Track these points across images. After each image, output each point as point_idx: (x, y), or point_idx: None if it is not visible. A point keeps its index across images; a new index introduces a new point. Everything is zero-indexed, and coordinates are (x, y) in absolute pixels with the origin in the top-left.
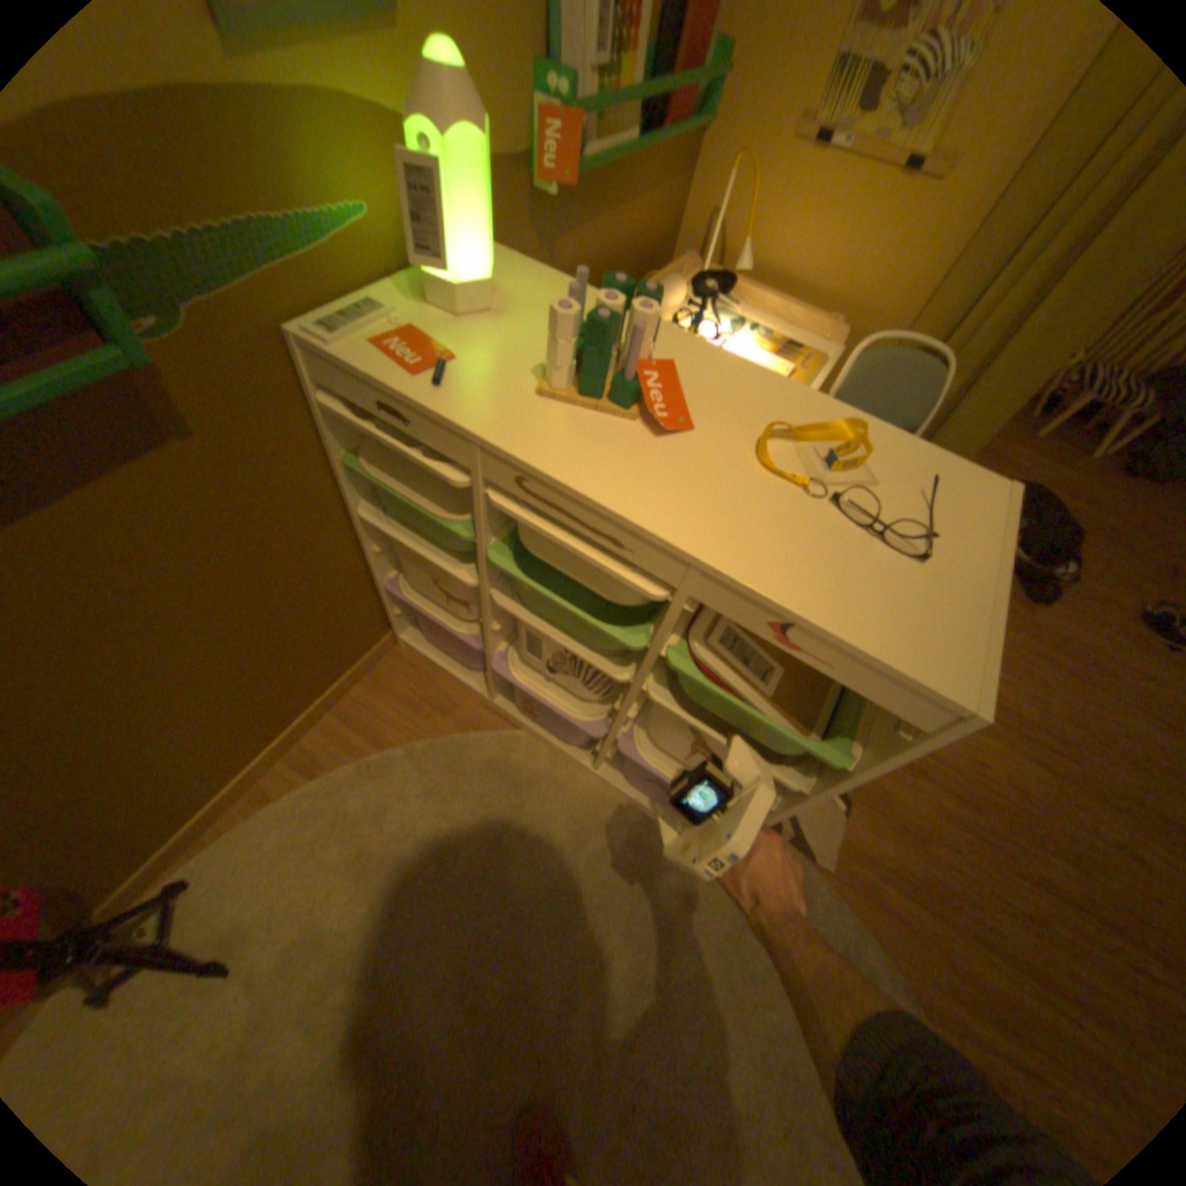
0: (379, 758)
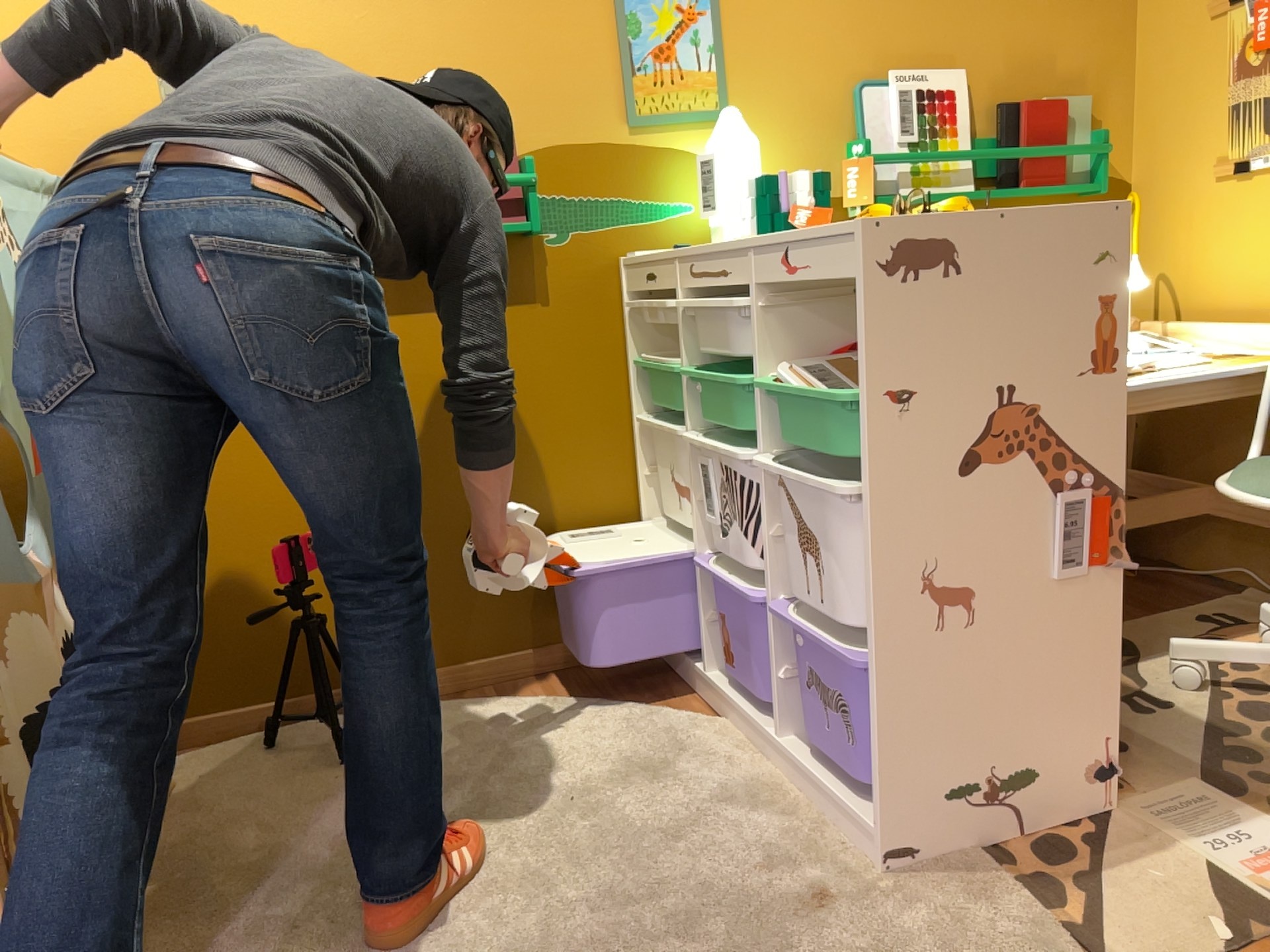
0: (568, 701)
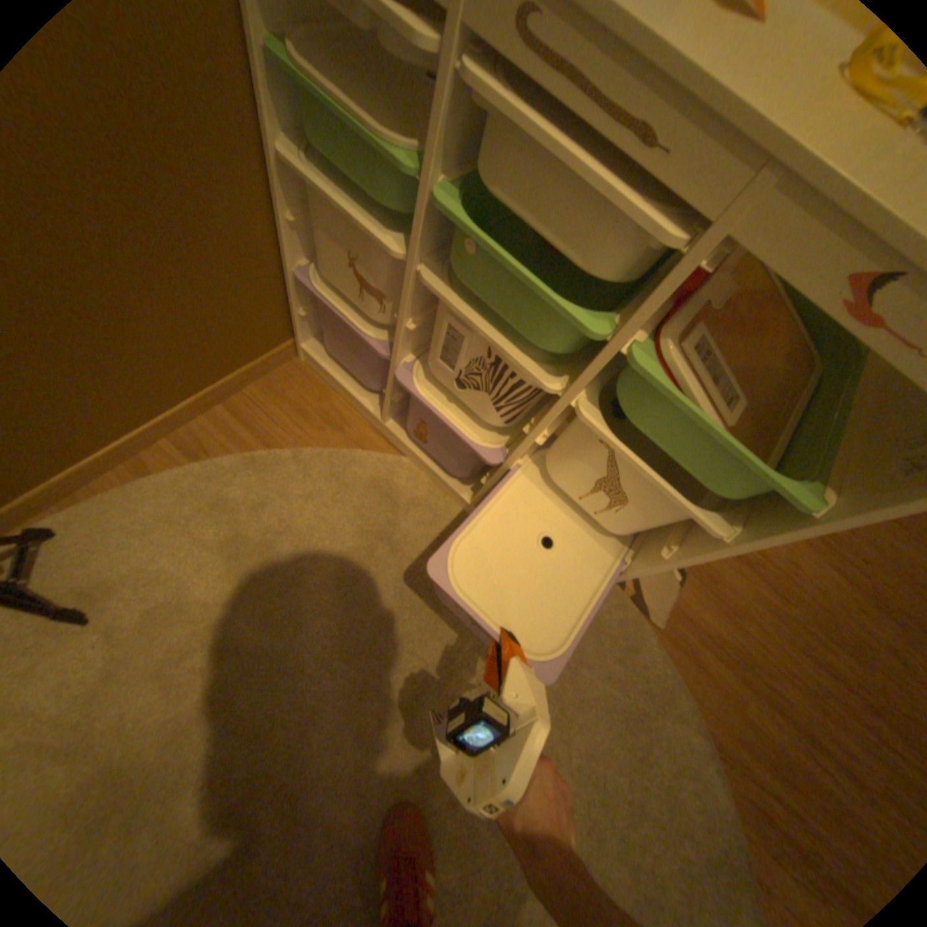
0: (266, 455)
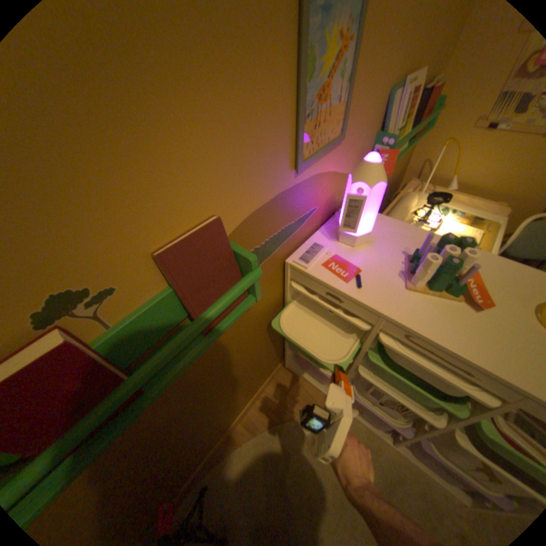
0: (283, 427)
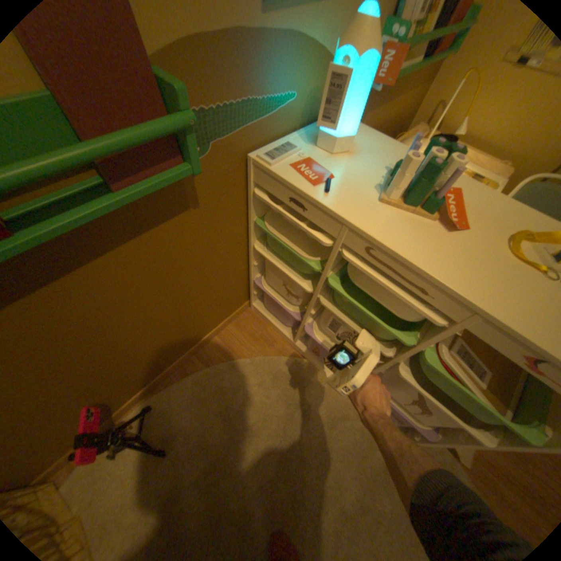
0: (239, 362)
